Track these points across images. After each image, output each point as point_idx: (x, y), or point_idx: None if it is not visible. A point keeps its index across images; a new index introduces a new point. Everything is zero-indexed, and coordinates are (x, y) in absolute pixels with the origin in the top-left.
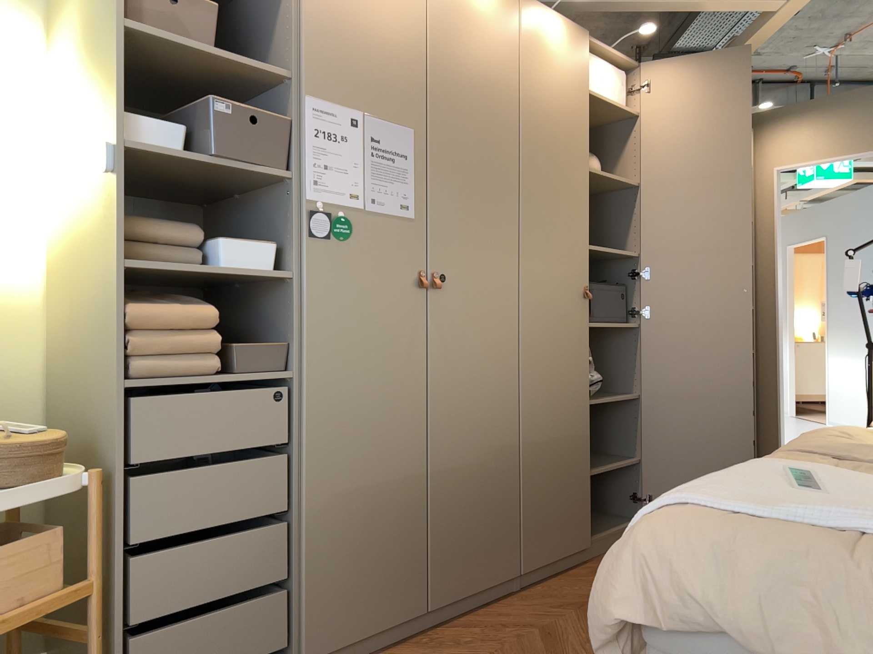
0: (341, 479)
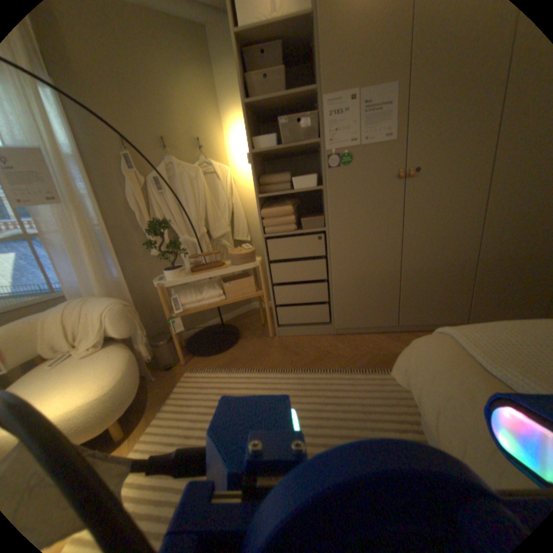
0: (349, 269)
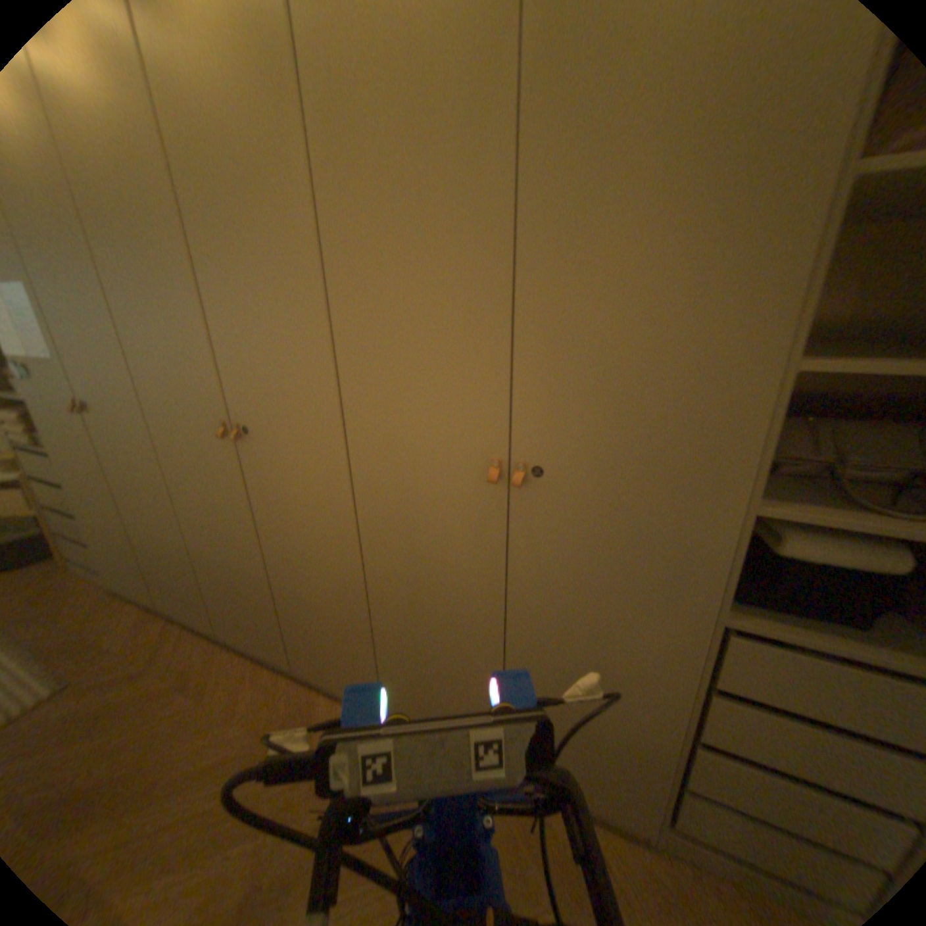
0: (84, 515)
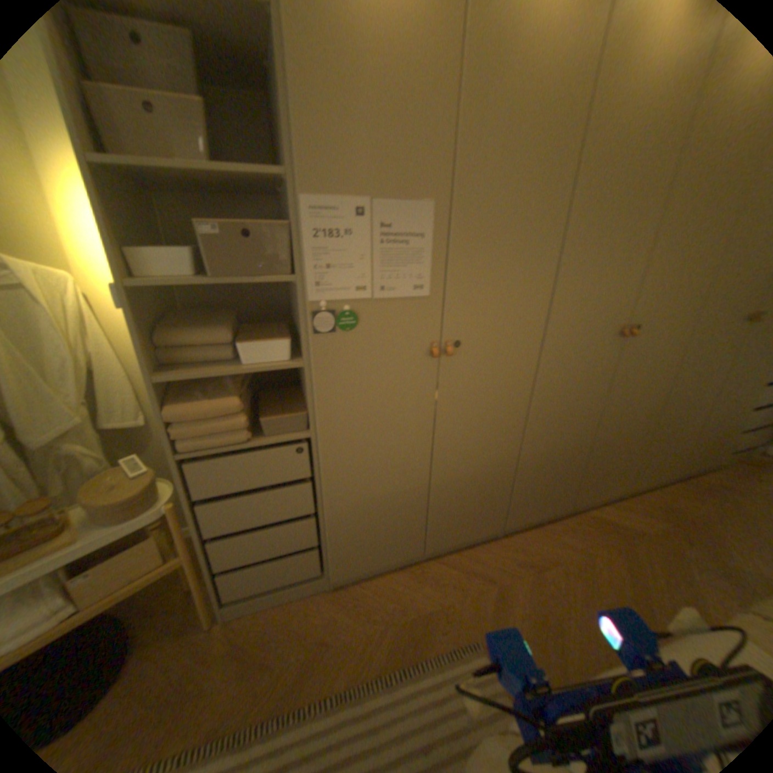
0: (356, 495)
